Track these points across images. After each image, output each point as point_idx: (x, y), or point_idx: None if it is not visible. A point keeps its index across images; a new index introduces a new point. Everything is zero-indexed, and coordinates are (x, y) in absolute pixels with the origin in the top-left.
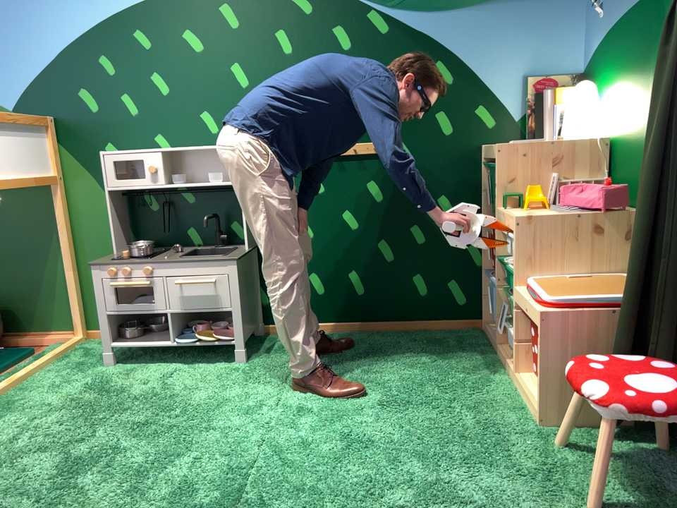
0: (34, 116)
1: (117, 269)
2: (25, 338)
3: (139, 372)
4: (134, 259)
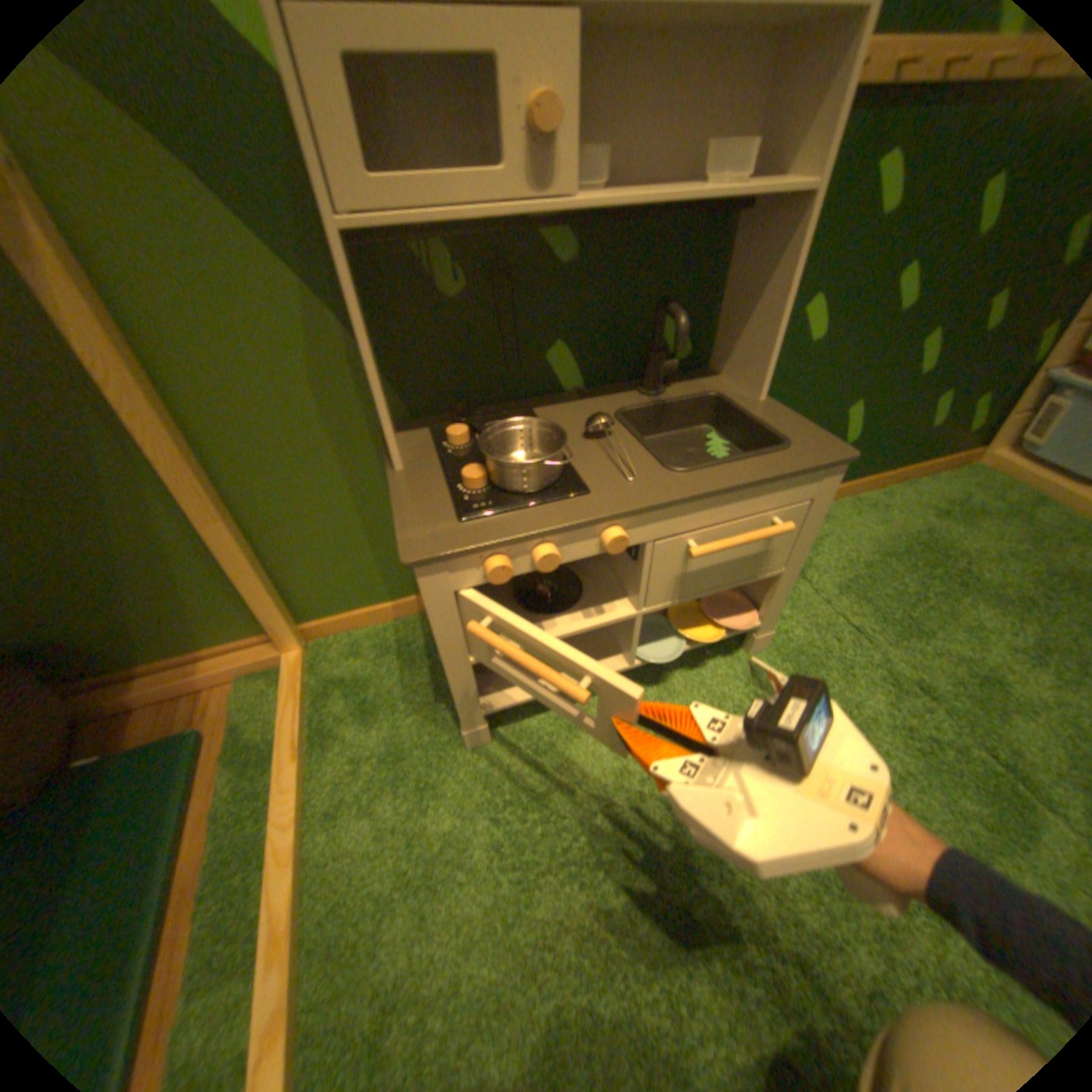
0: None
1: (516, 553)
2: (137, 693)
3: (575, 743)
4: (536, 502)
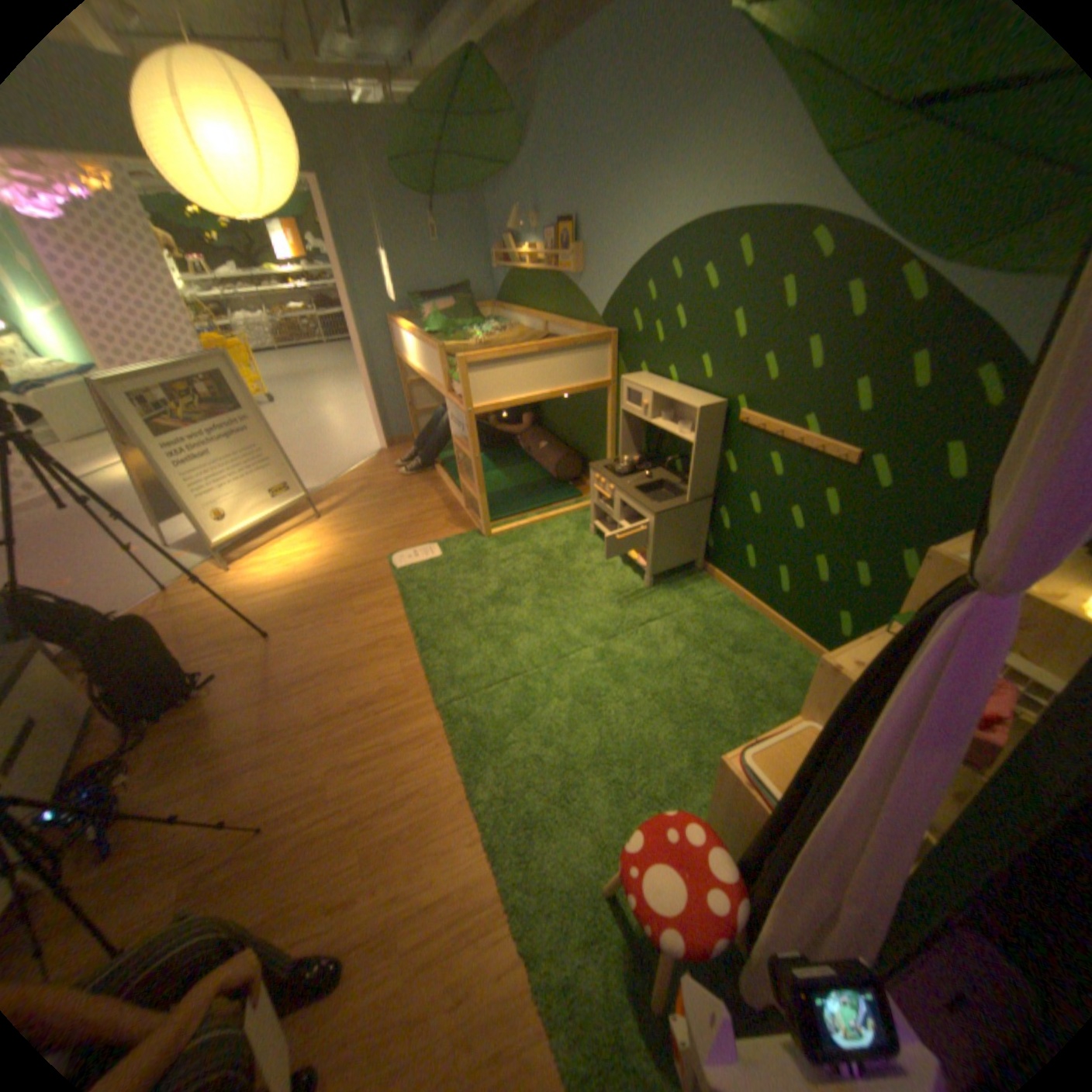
0: (607, 328)
1: (598, 478)
2: (586, 483)
3: (595, 552)
4: (612, 475)
